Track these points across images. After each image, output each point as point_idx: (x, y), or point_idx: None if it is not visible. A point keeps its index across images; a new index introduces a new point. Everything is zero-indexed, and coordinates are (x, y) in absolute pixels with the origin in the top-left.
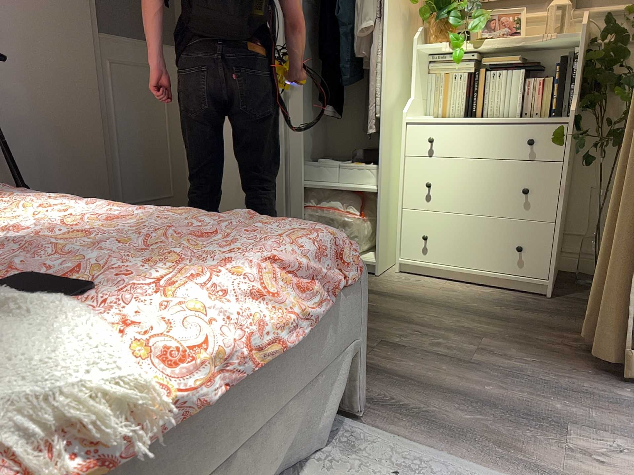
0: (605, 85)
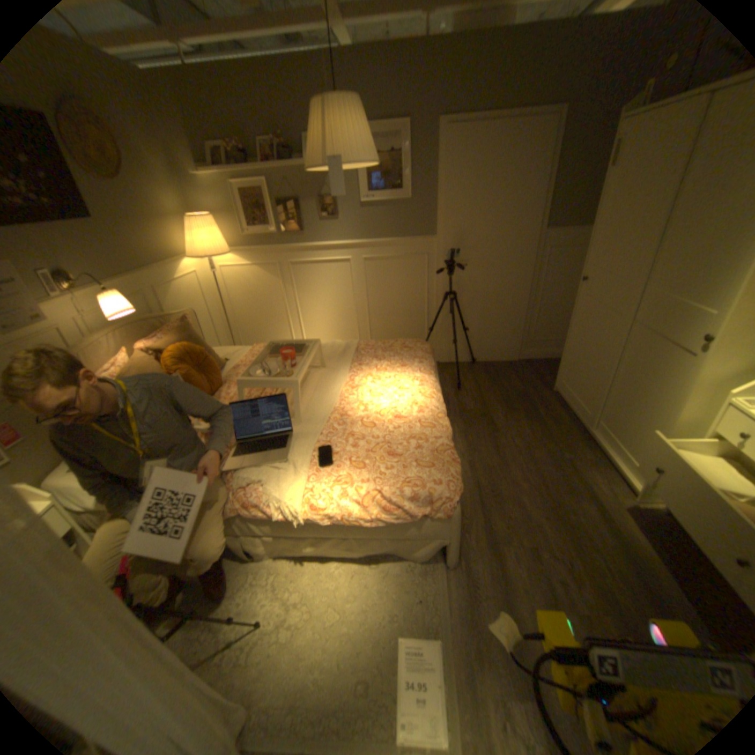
0: None
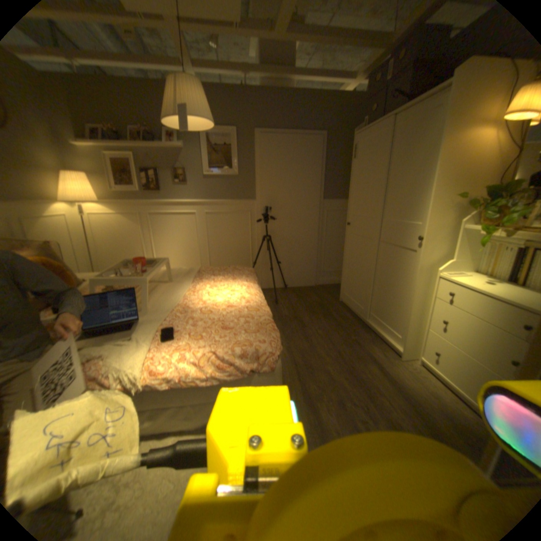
0: None
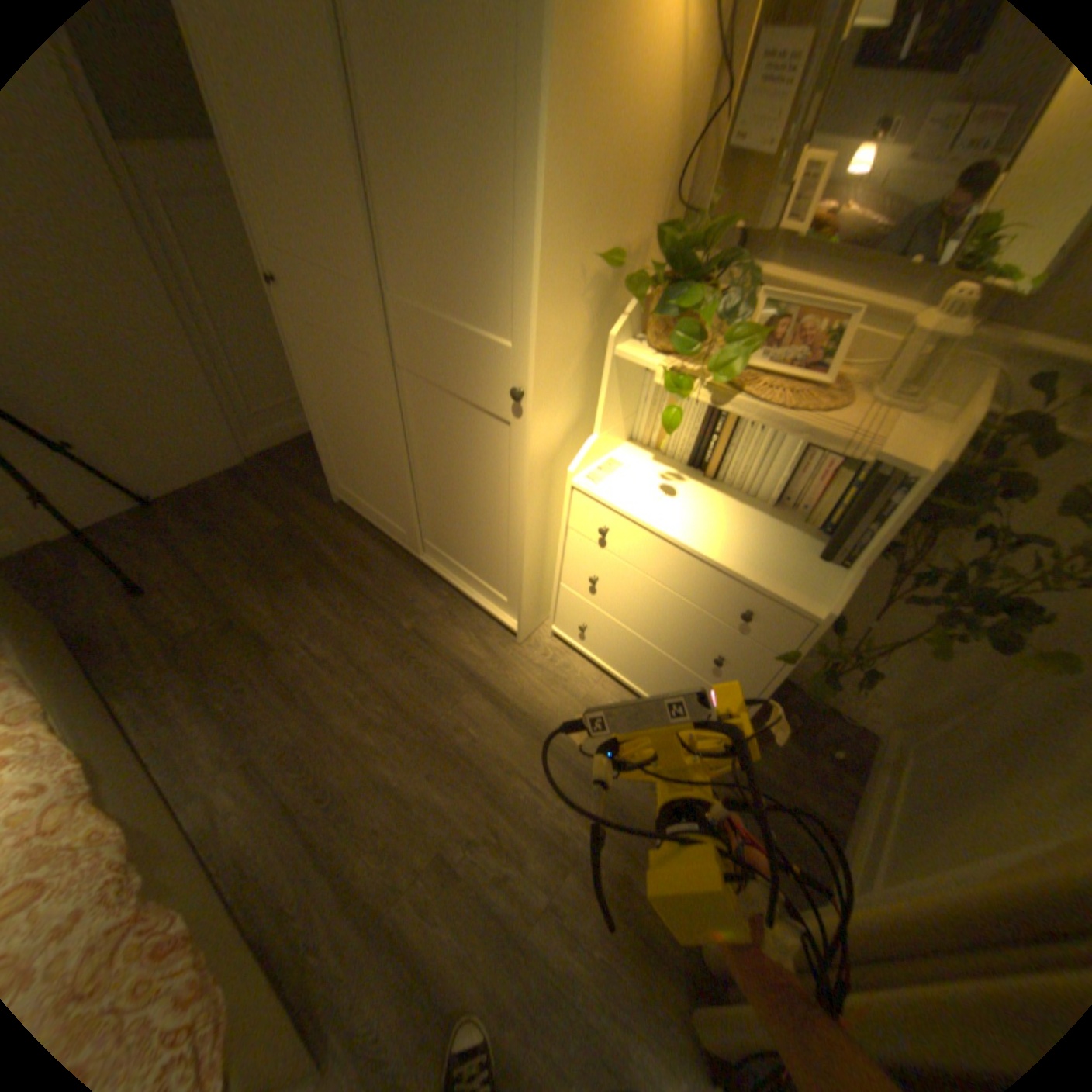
0: (946, 524)
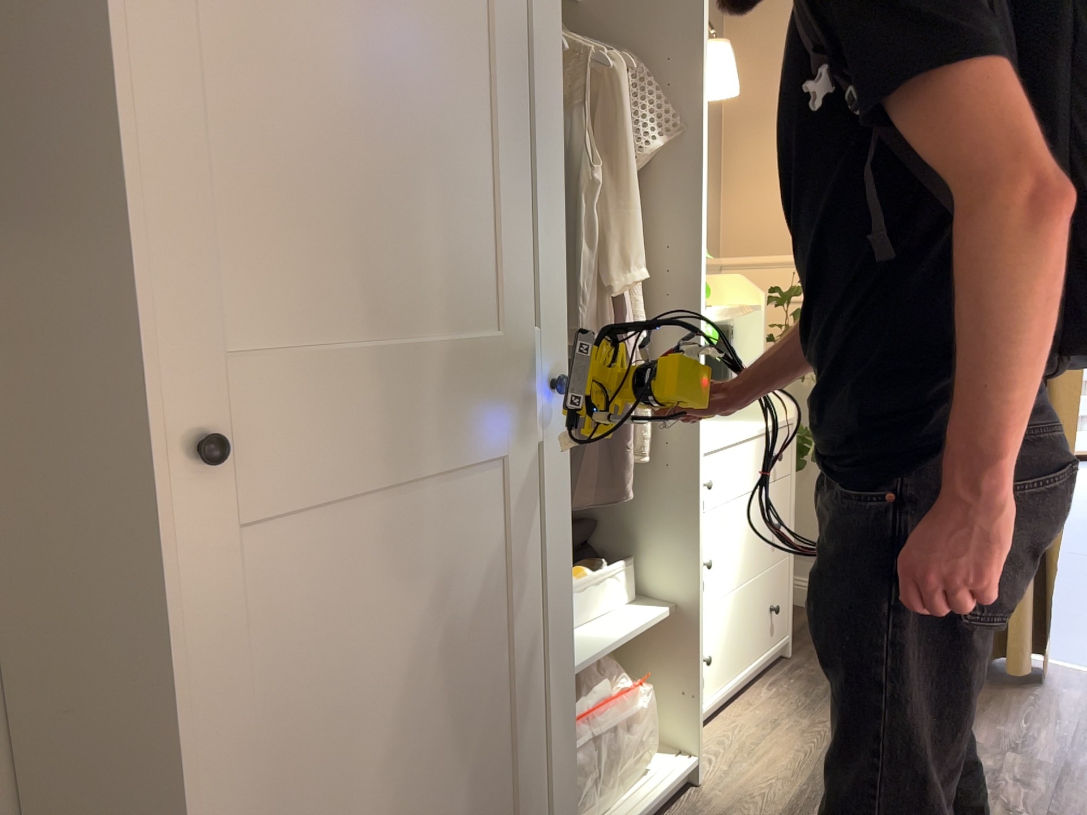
0: None
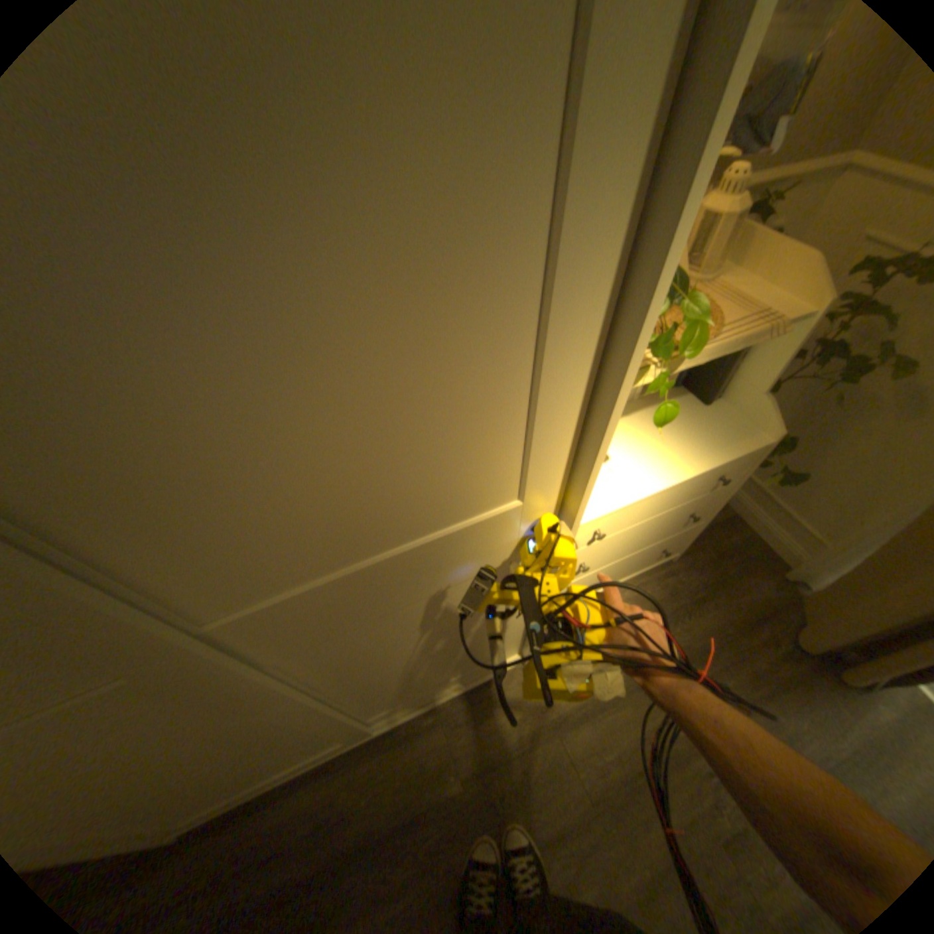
0: None
